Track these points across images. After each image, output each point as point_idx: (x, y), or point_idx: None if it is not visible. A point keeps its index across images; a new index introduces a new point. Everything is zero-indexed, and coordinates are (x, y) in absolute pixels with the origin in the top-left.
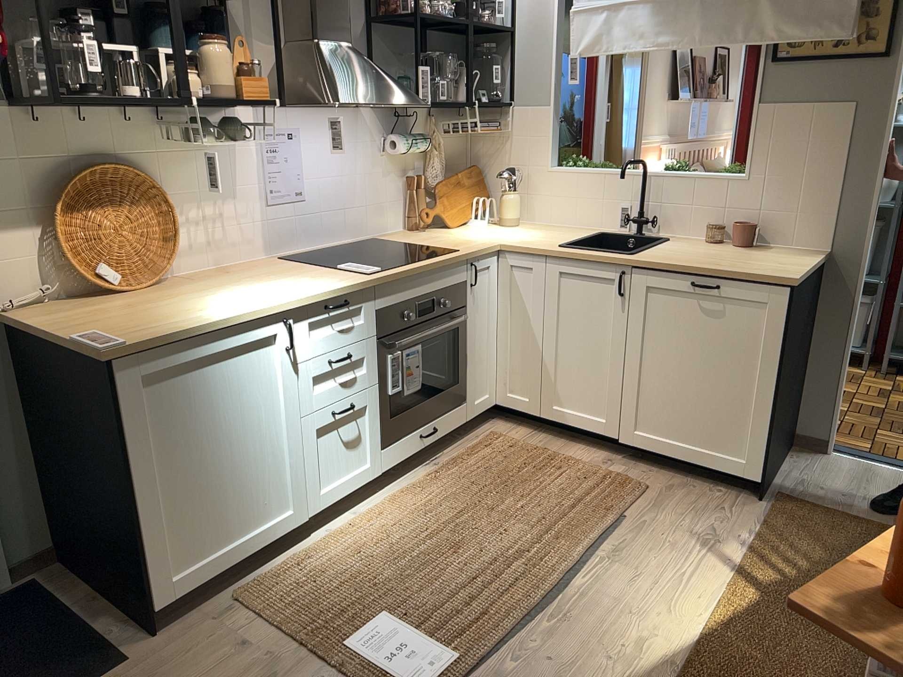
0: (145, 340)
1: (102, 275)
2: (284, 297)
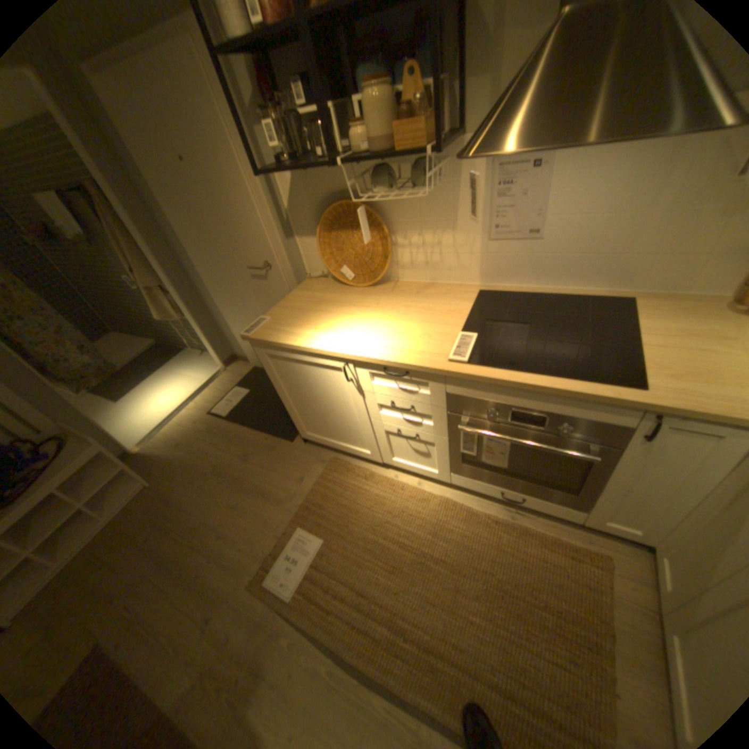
0: (258, 338)
1: (343, 271)
2: (354, 346)
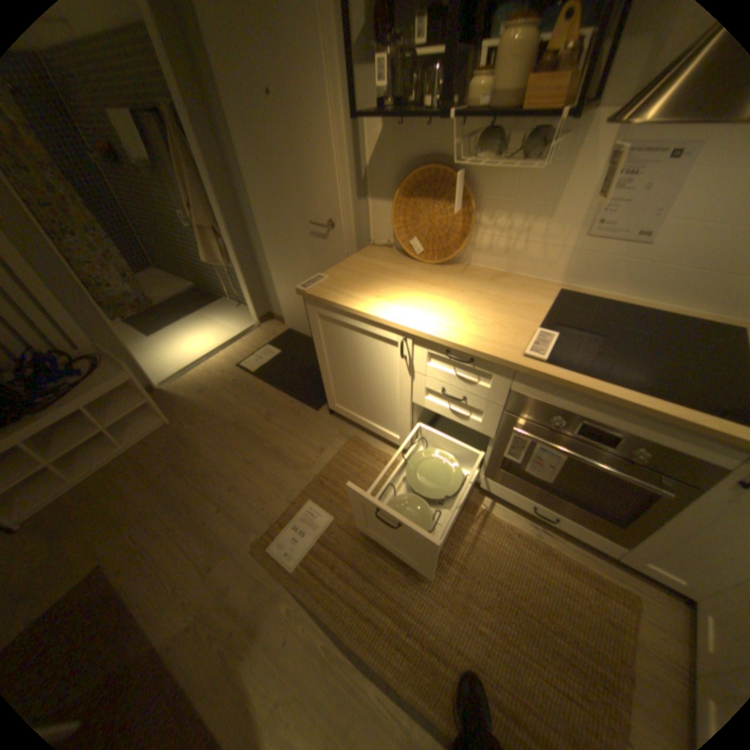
0: (314, 295)
1: (412, 243)
2: (418, 321)
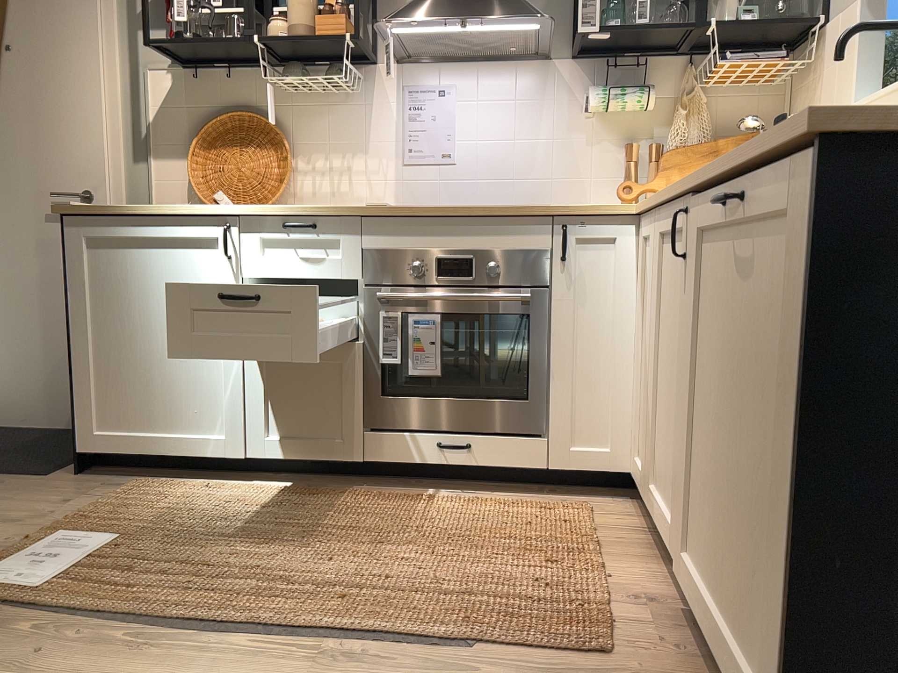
0: (86, 207)
1: (216, 200)
2: (243, 207)
